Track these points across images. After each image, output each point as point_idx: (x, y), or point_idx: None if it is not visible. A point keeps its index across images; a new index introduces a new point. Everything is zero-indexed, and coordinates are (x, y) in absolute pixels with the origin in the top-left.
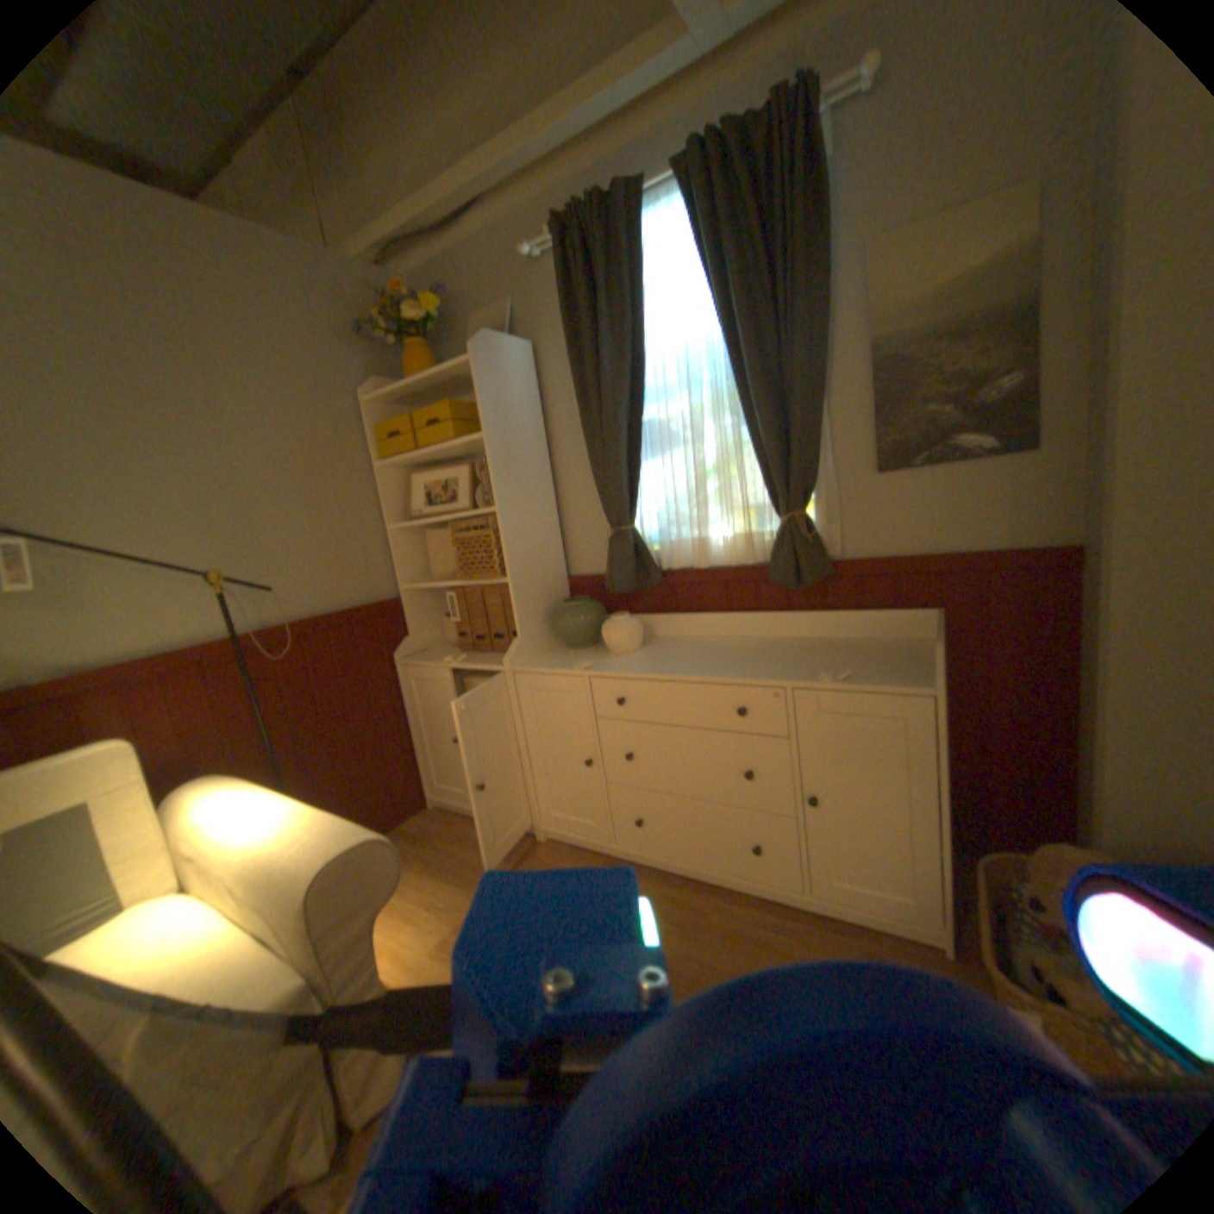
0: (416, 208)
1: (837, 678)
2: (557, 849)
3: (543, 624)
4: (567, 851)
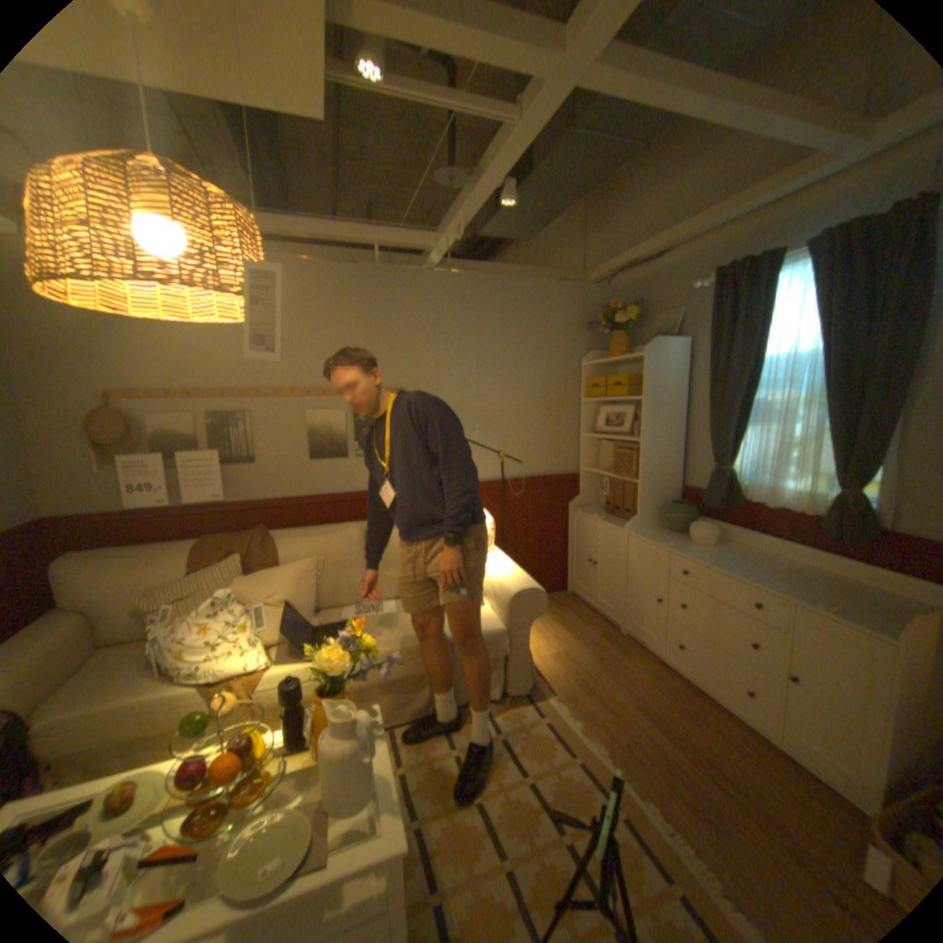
0: (636, 254)
1: (830, 610)
2: (631, 643)
3: (655, 512)
4: (636, 647)
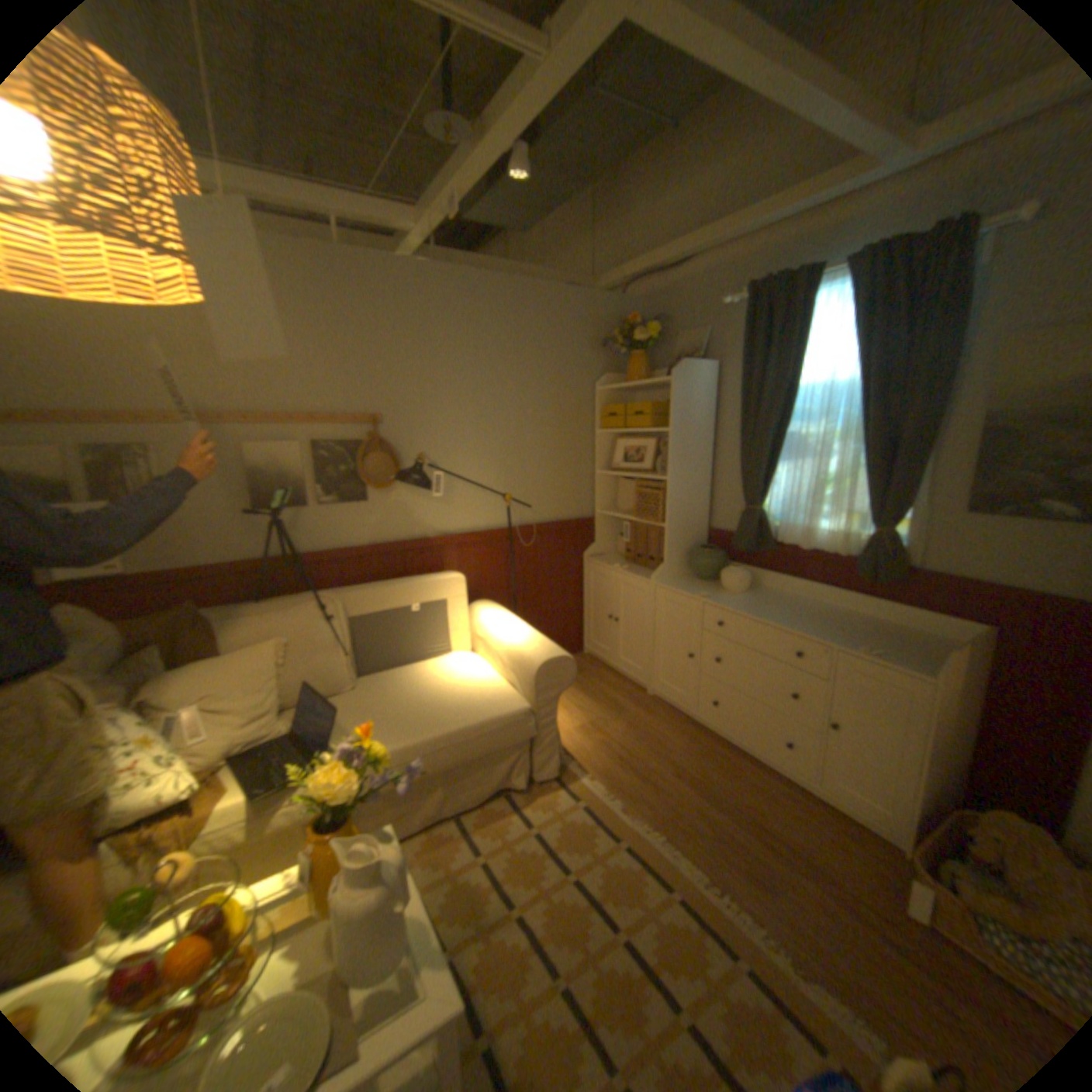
0: (658, 260)
1: (871, 654)
2: (659, 704)
3: (683, 559)
4: (665, 707)
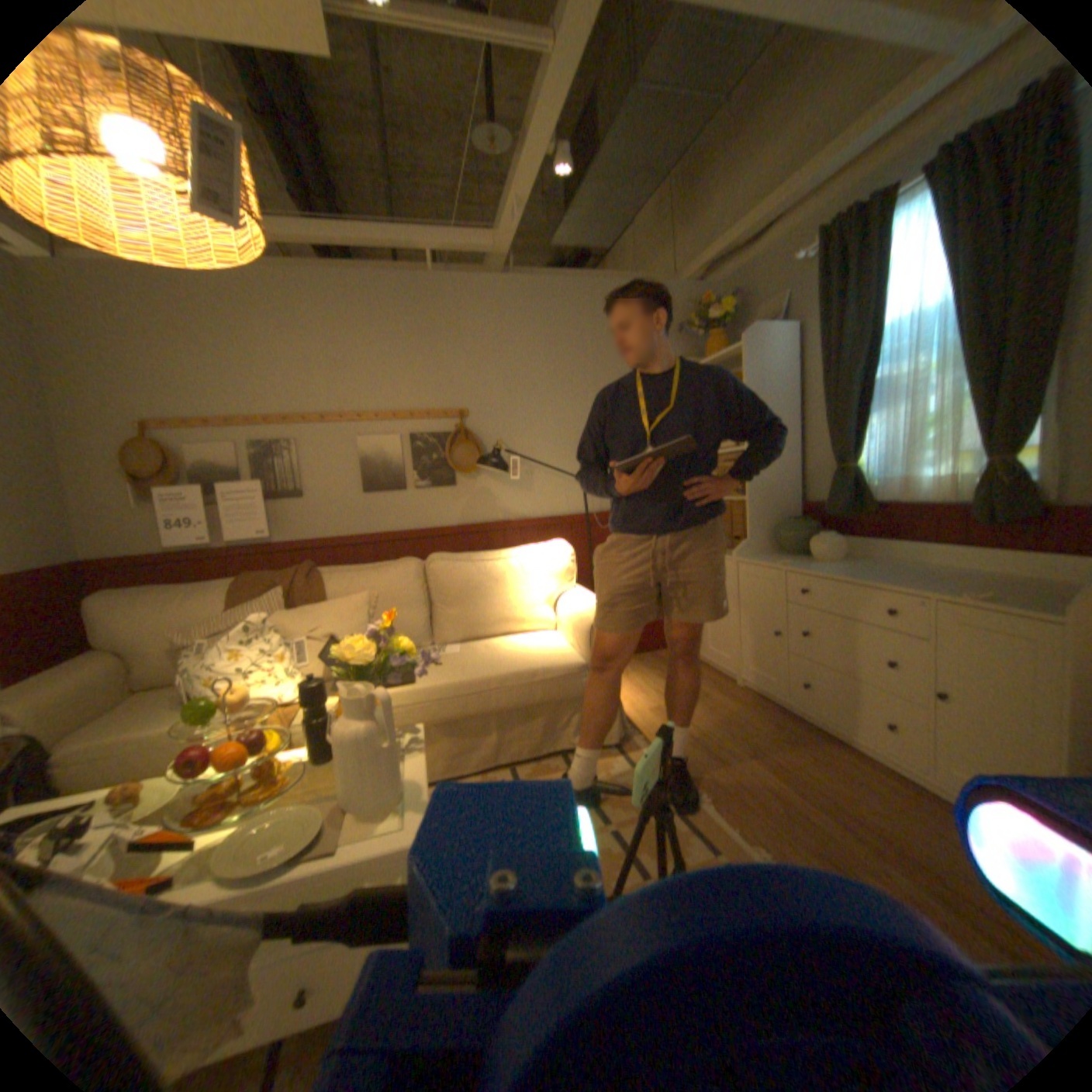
0: (732, 237)
1: (979, 598)
2: (749, 694)
3: (771, 534)
4: (756, 698)
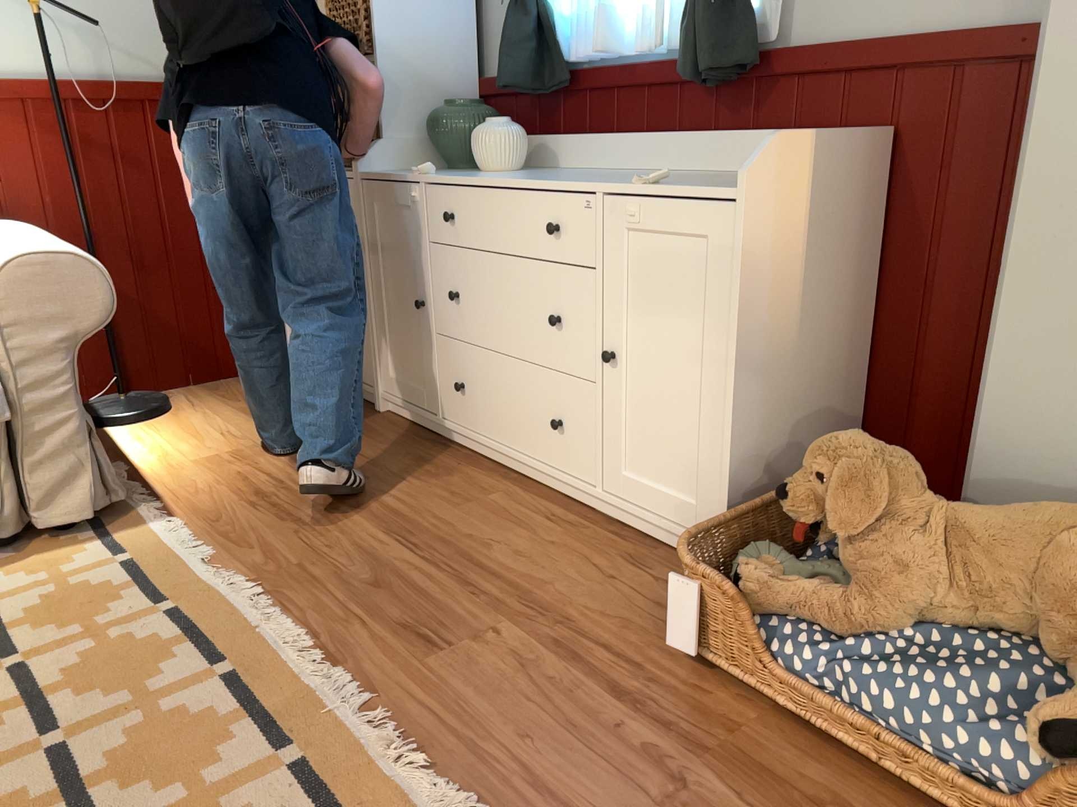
0: None
1: (650, 183)
2: (388, 420)
3: (423, 136)
4: (396, 424)
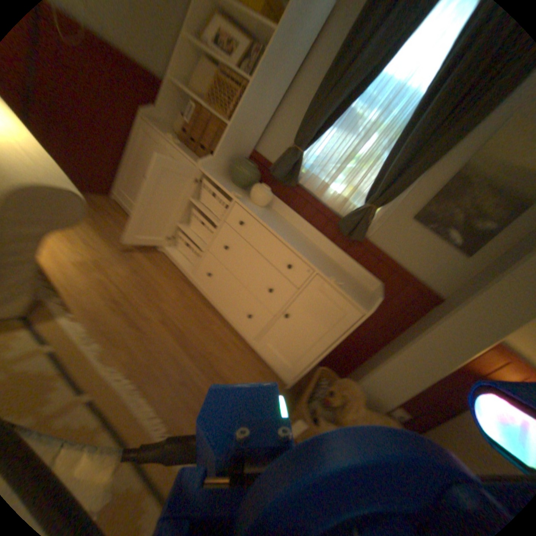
0: None
1: (336, 283)
2: (165, 260)
3: (228, 162)
4: (169, 264)
